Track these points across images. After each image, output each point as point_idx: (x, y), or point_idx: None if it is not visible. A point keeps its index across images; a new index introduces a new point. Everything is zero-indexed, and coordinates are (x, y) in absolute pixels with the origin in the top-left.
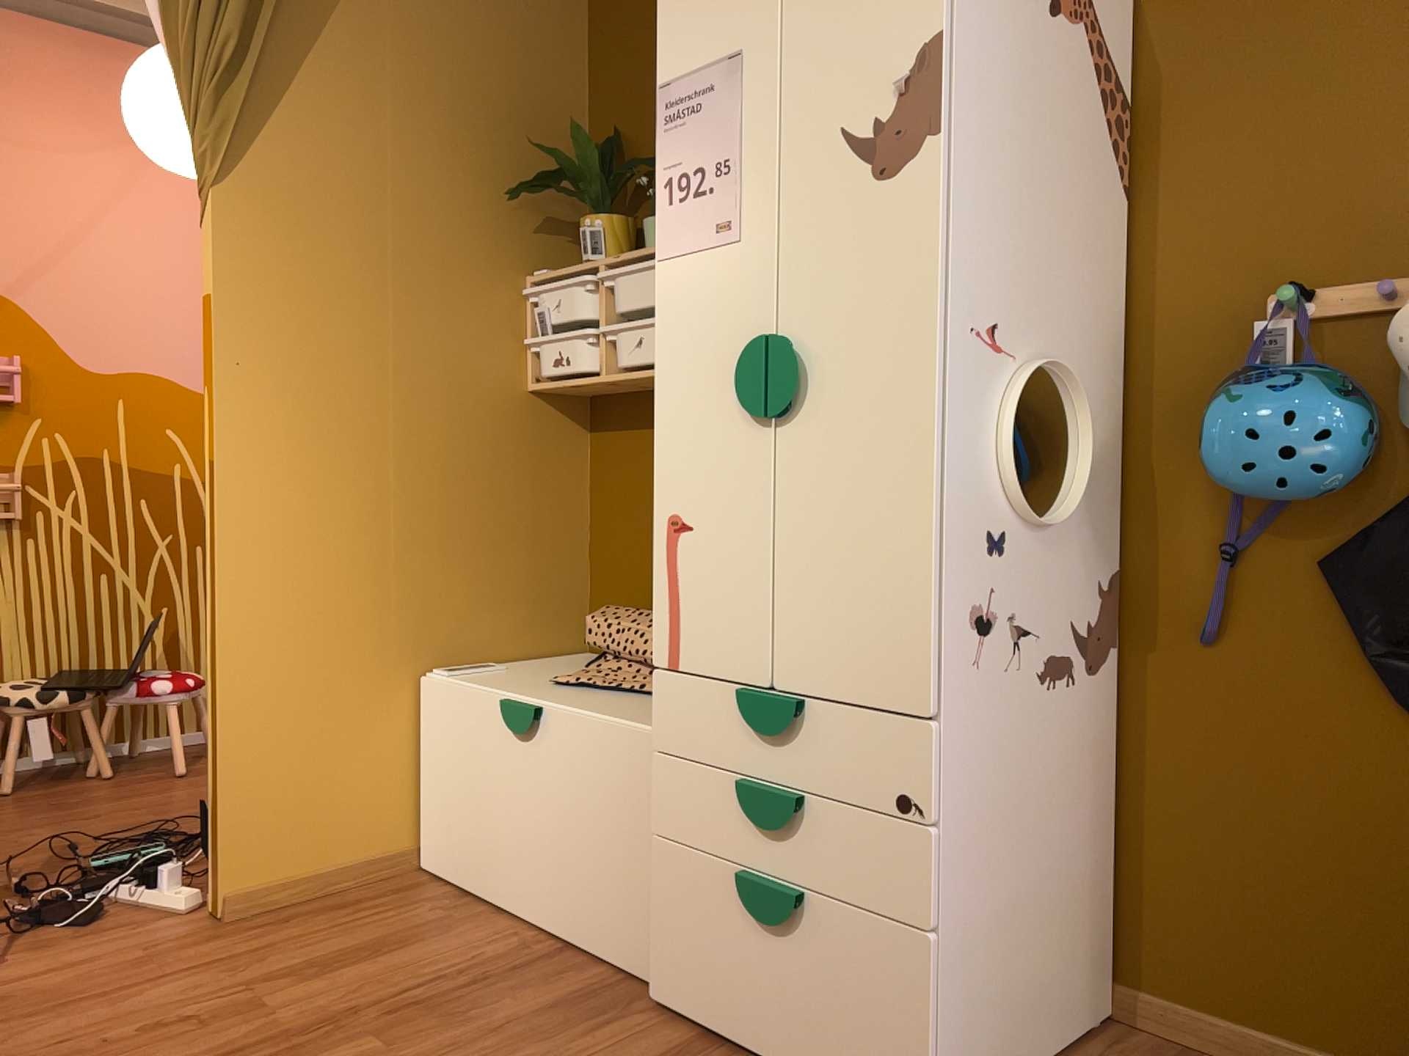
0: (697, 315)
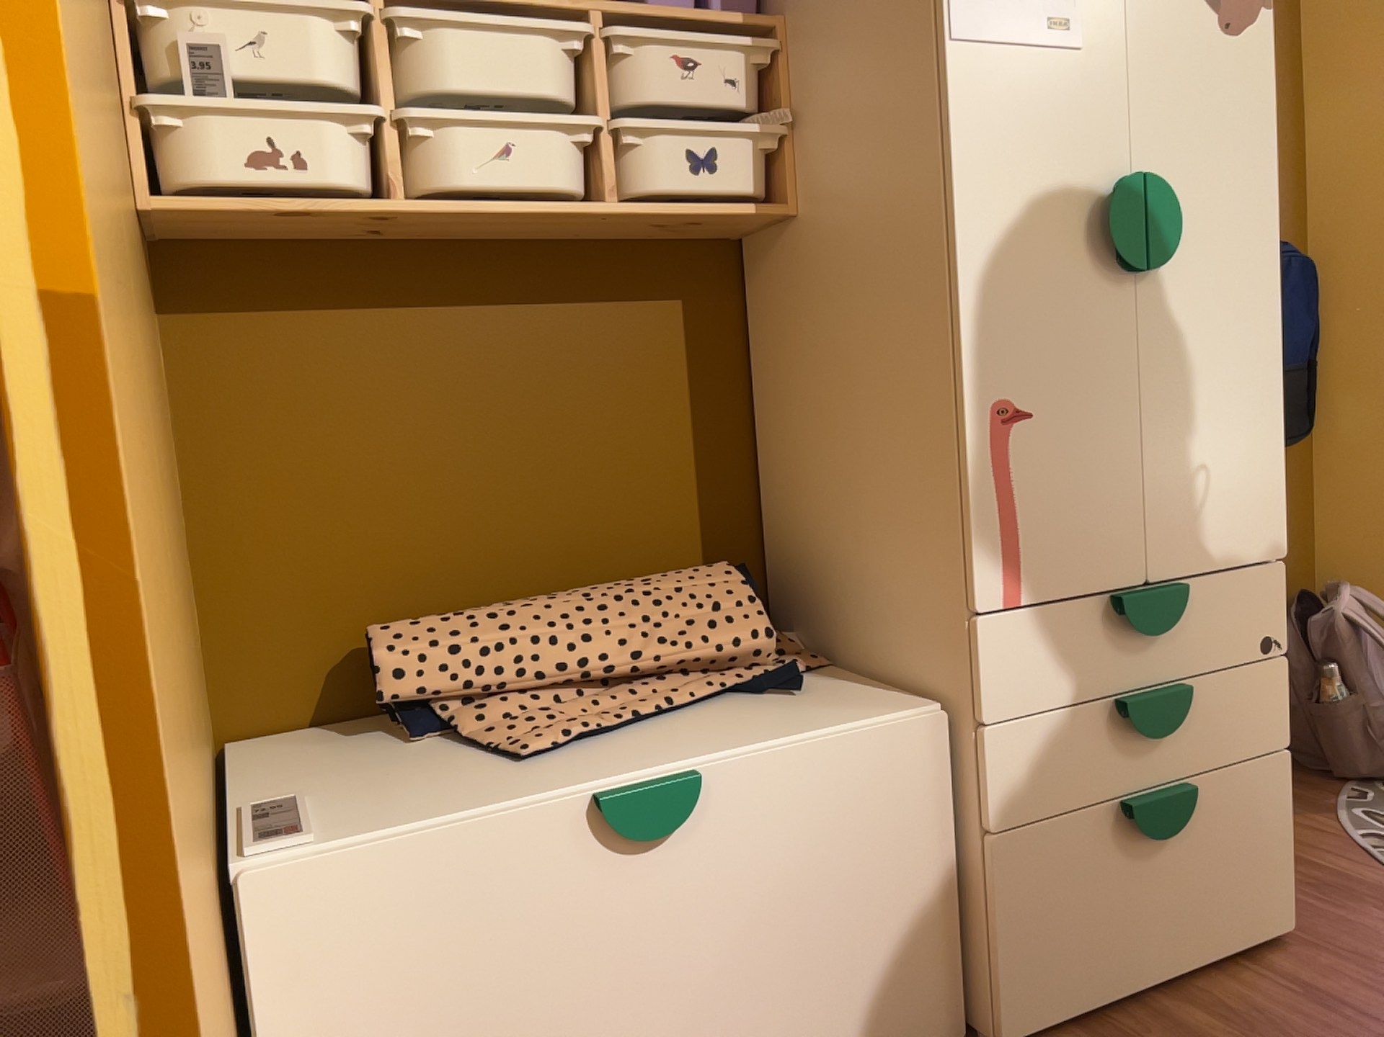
0: (1025, 135)
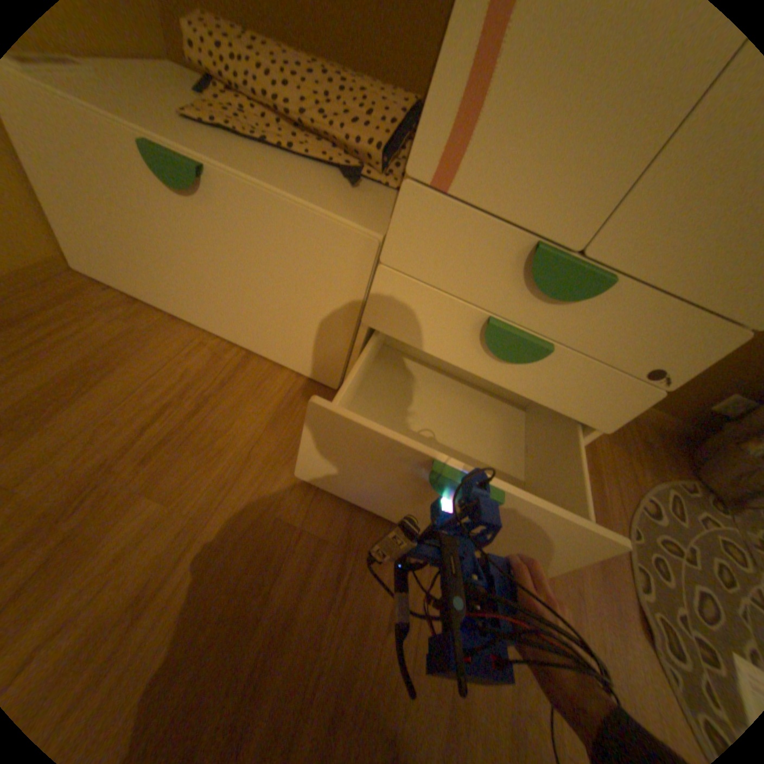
0: None
